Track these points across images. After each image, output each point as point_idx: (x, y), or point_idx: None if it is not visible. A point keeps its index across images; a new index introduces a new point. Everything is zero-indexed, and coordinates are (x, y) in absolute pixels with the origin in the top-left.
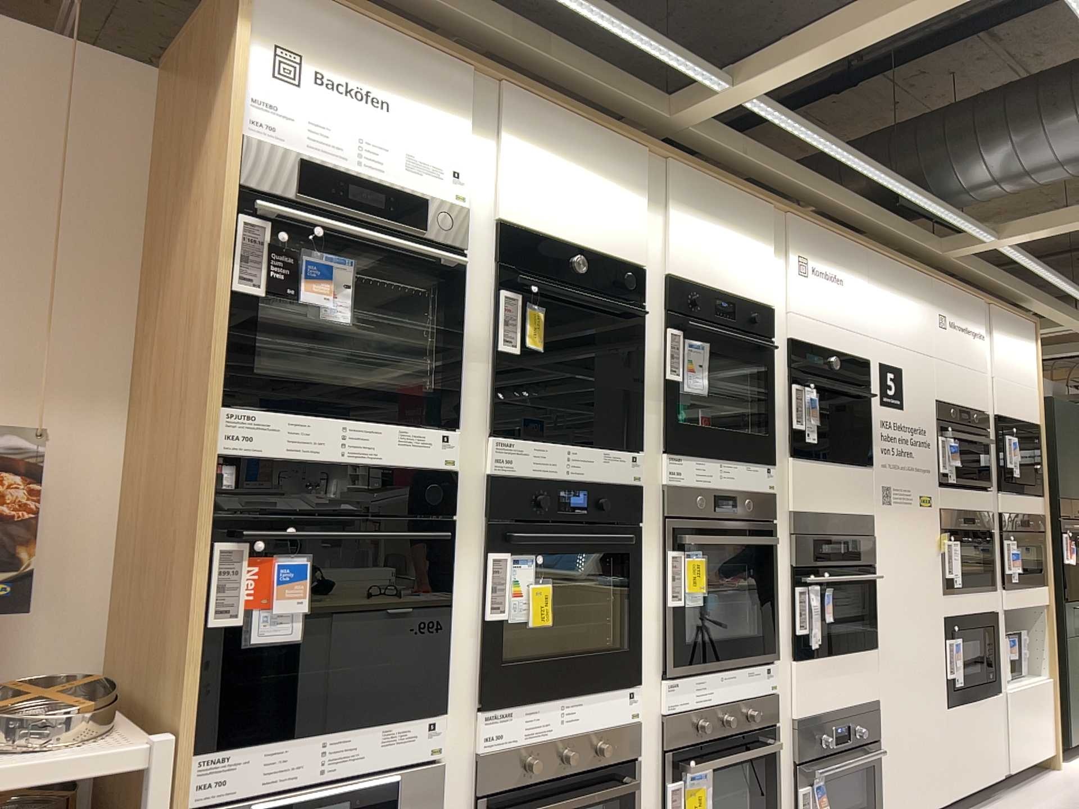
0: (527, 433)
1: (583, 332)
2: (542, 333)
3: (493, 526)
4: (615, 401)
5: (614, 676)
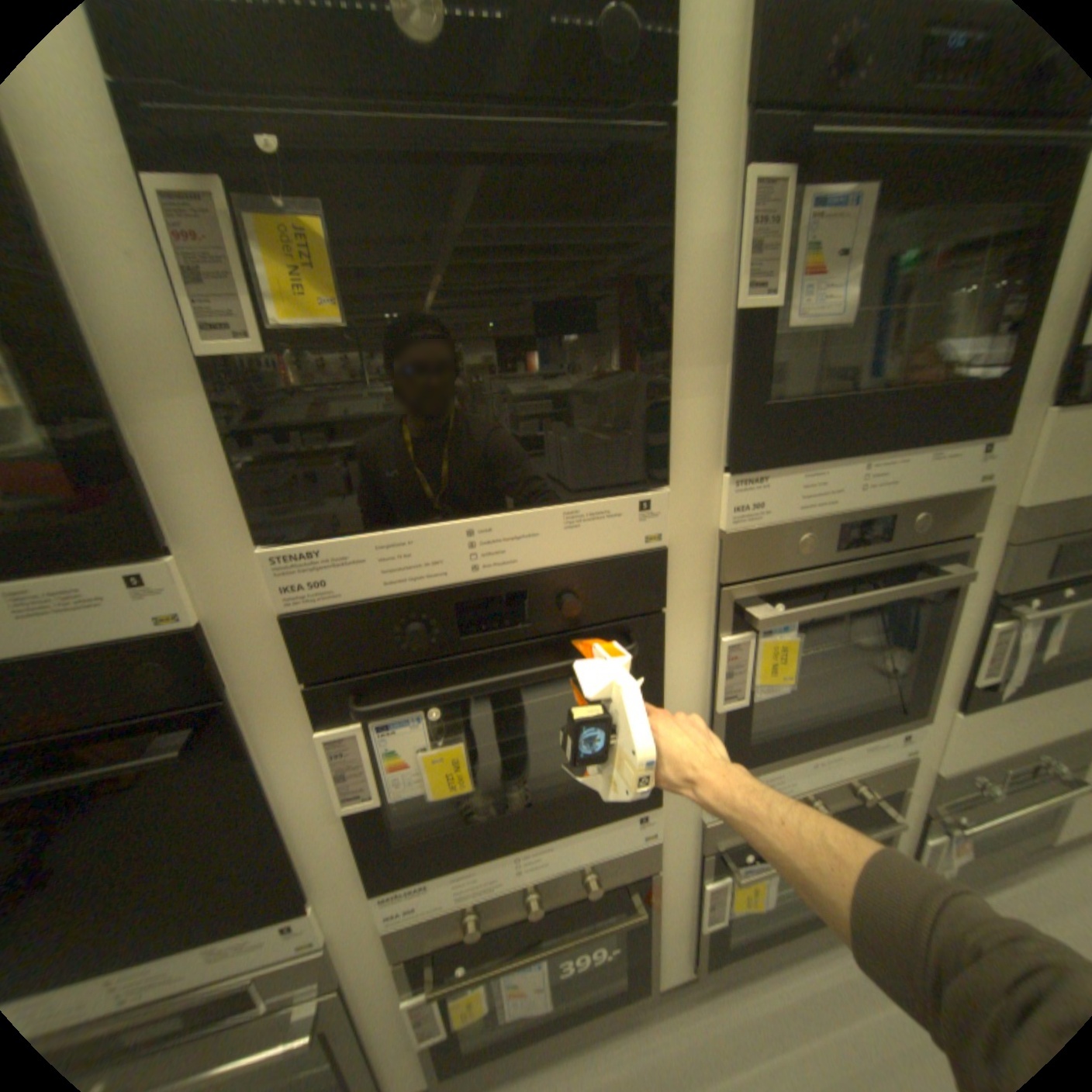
0: (362, 512)
1: (500, 224)
2: (318, 265)
3: (309, 697)
4: (610, 383)
5: (616, 818)
